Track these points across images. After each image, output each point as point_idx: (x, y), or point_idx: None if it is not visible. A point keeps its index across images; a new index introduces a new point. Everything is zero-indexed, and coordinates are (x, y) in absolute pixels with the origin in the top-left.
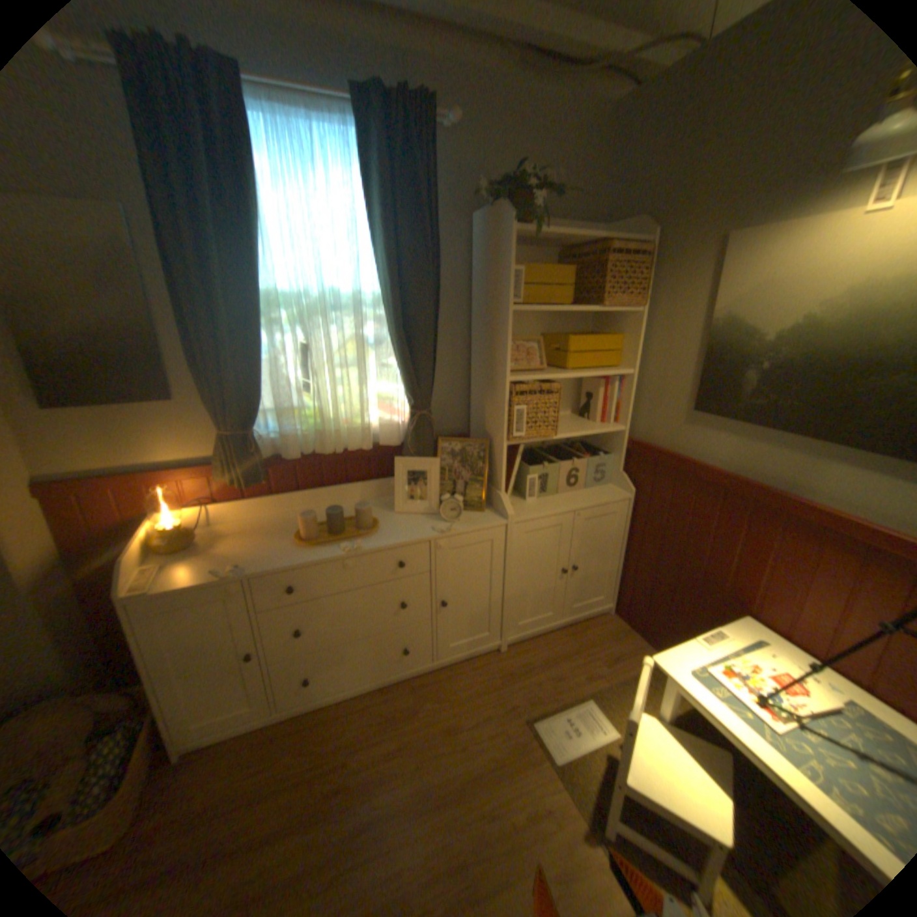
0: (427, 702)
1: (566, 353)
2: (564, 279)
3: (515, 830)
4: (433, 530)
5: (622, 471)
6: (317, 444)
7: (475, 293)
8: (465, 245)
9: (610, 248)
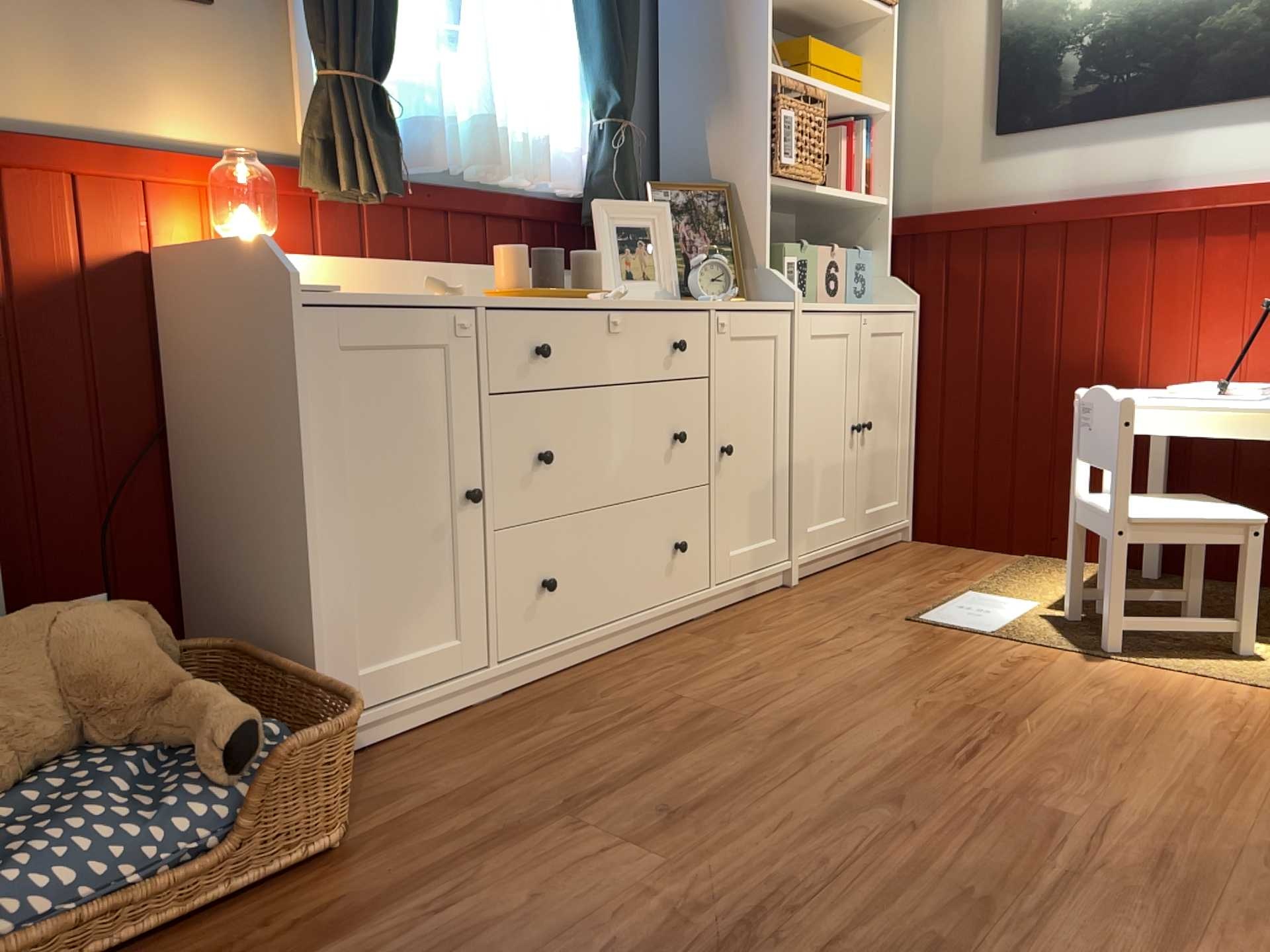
0: (735, 635)
1: (806, 66)
2: None
3: (998, 675)
4: (704, 300)
5: (889, 276)
6: (462, 158)
7: None
8: None
9: None
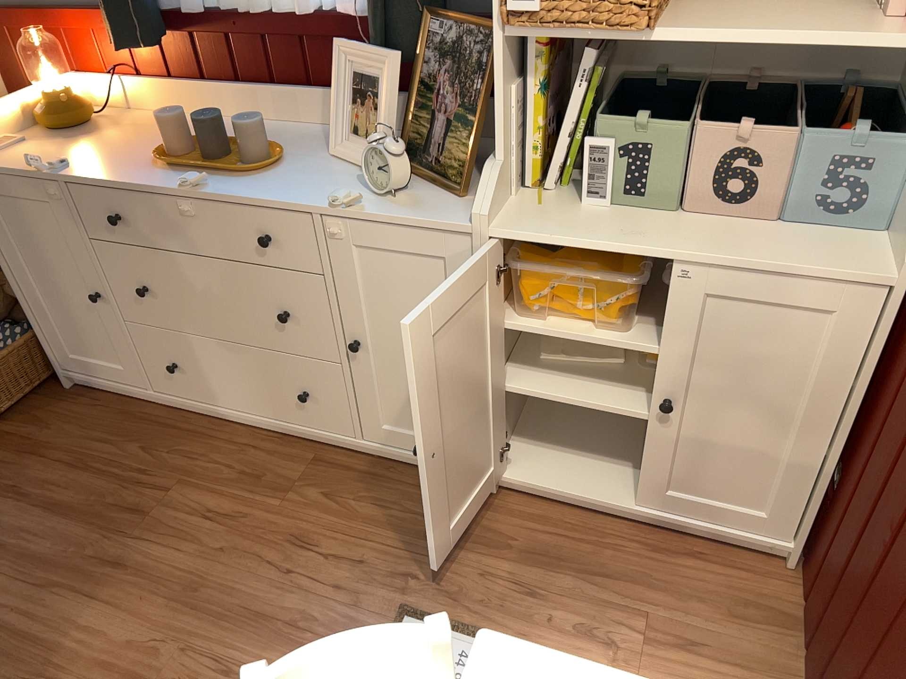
0: (320, 483)
1: None
2: None
3: None
4: (333, 199)
5: None
6: None
7: None
8: None
9: None
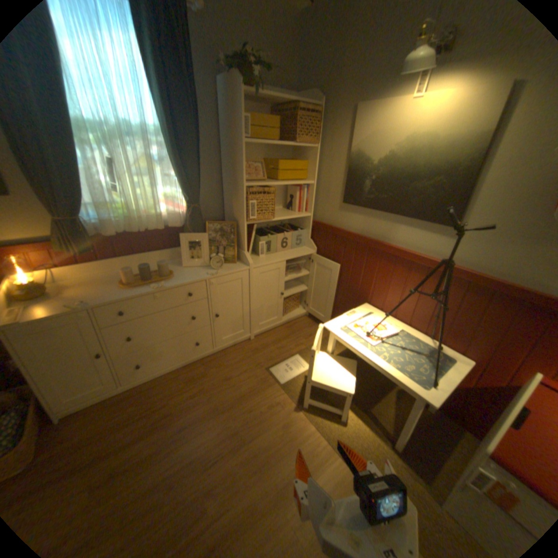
0: (212, 368)
1: (277, 171)
2: (274, 125)
3: (261, 413)
4: (207, 274)
5: (310, 239)
6: (127, 226)
7: (221, 130)
8: (213, 97)
9: (299, 108)
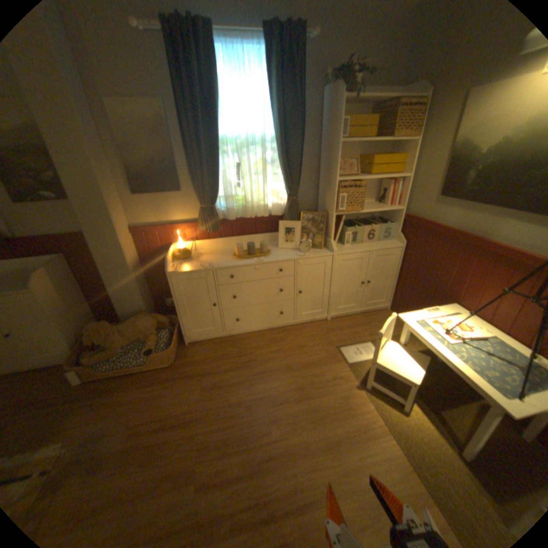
0: (290, 335)
1: (372, 165)
2: (374, 122)
3: (326, 381)
4: (296, 255)
5: (400, 232)
6: (243, 213)
7: (323, 133)
8: (319, 105)
9: (403, 102)
